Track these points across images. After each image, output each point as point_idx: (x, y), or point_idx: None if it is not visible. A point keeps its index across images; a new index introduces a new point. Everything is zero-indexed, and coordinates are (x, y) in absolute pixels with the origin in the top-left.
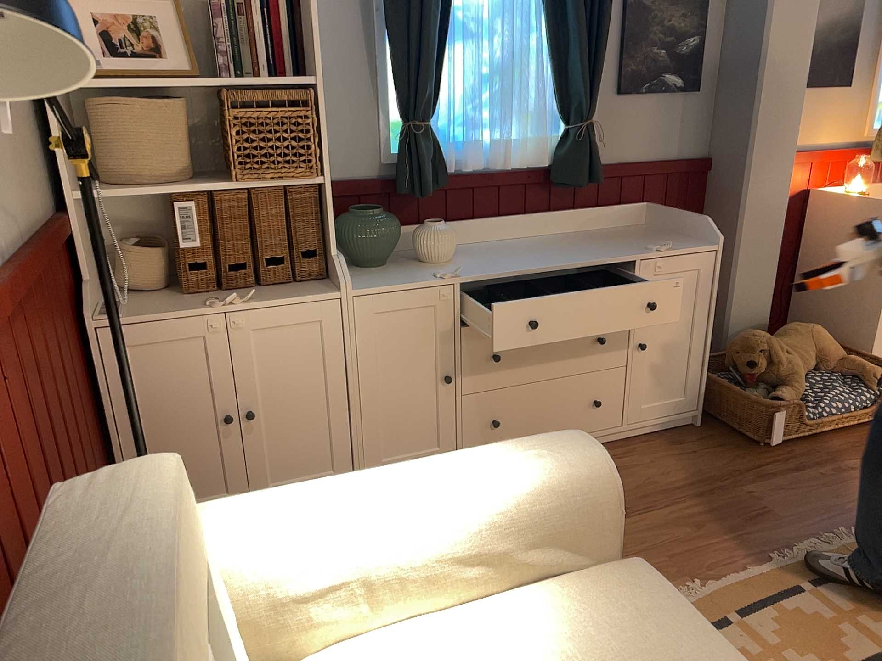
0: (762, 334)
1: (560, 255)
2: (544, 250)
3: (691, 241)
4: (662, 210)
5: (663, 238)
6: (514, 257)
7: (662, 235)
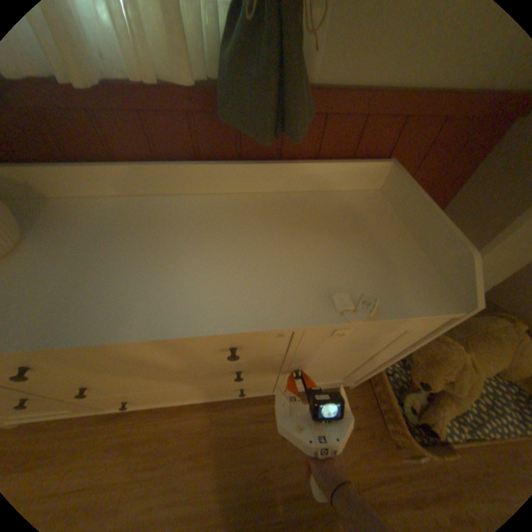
0: (459, 350)
1: (179, 277)
2: (182, 243)
3: (426, 272)
4: (410, 179)
5: (386, 242)
6: (108, 265)
7: (390, 228)
